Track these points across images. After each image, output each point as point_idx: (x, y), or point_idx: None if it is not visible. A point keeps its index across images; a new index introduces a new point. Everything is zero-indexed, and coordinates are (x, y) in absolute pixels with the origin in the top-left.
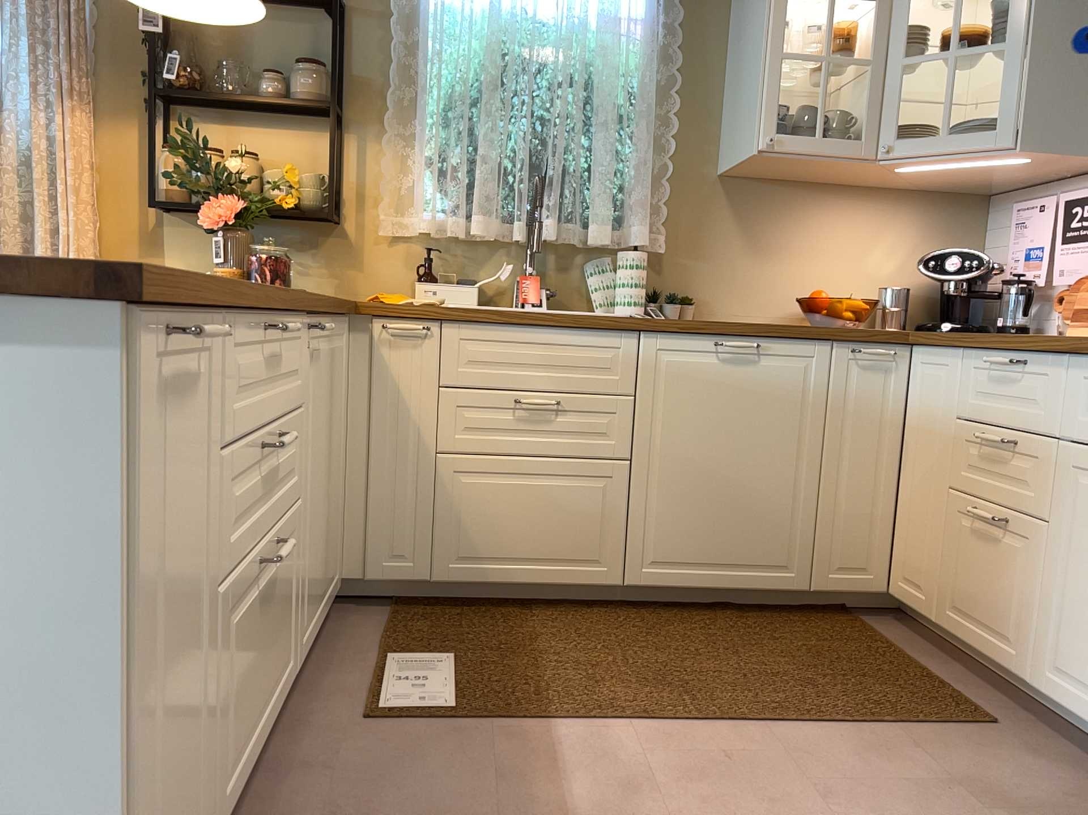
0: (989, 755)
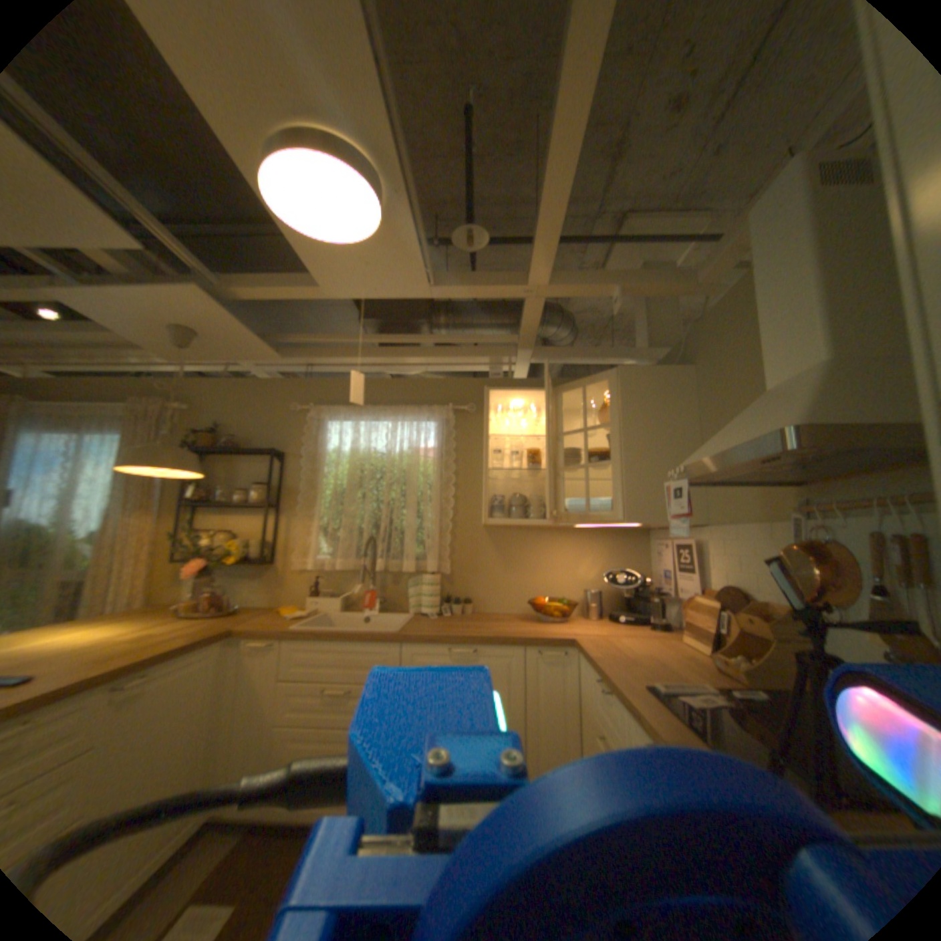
0: None
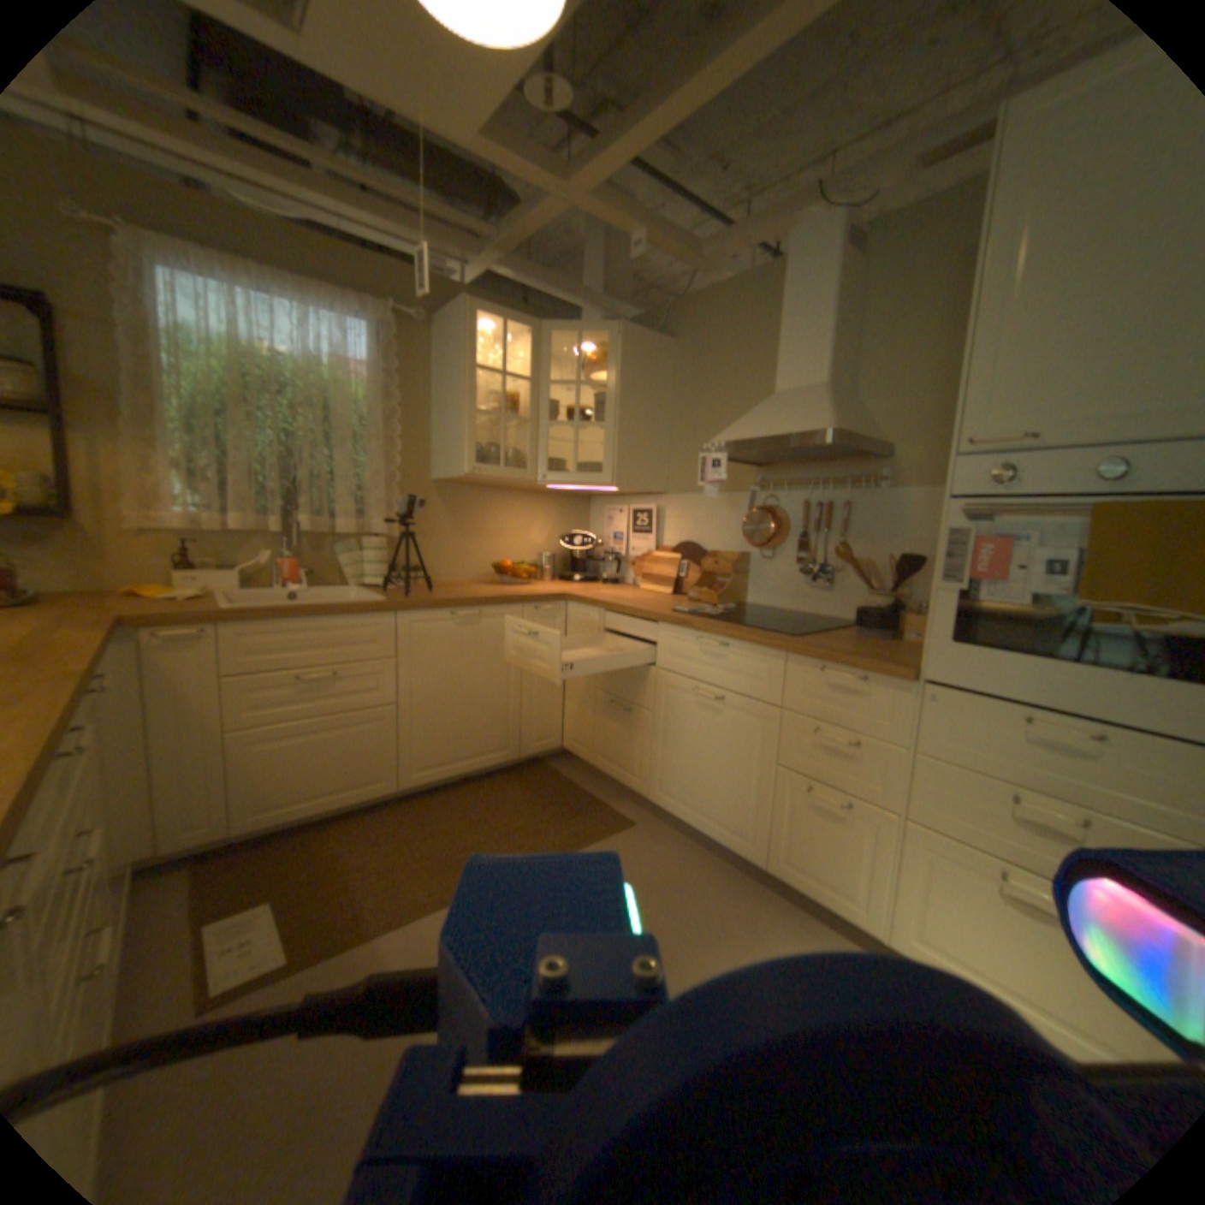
0: (634, 848)
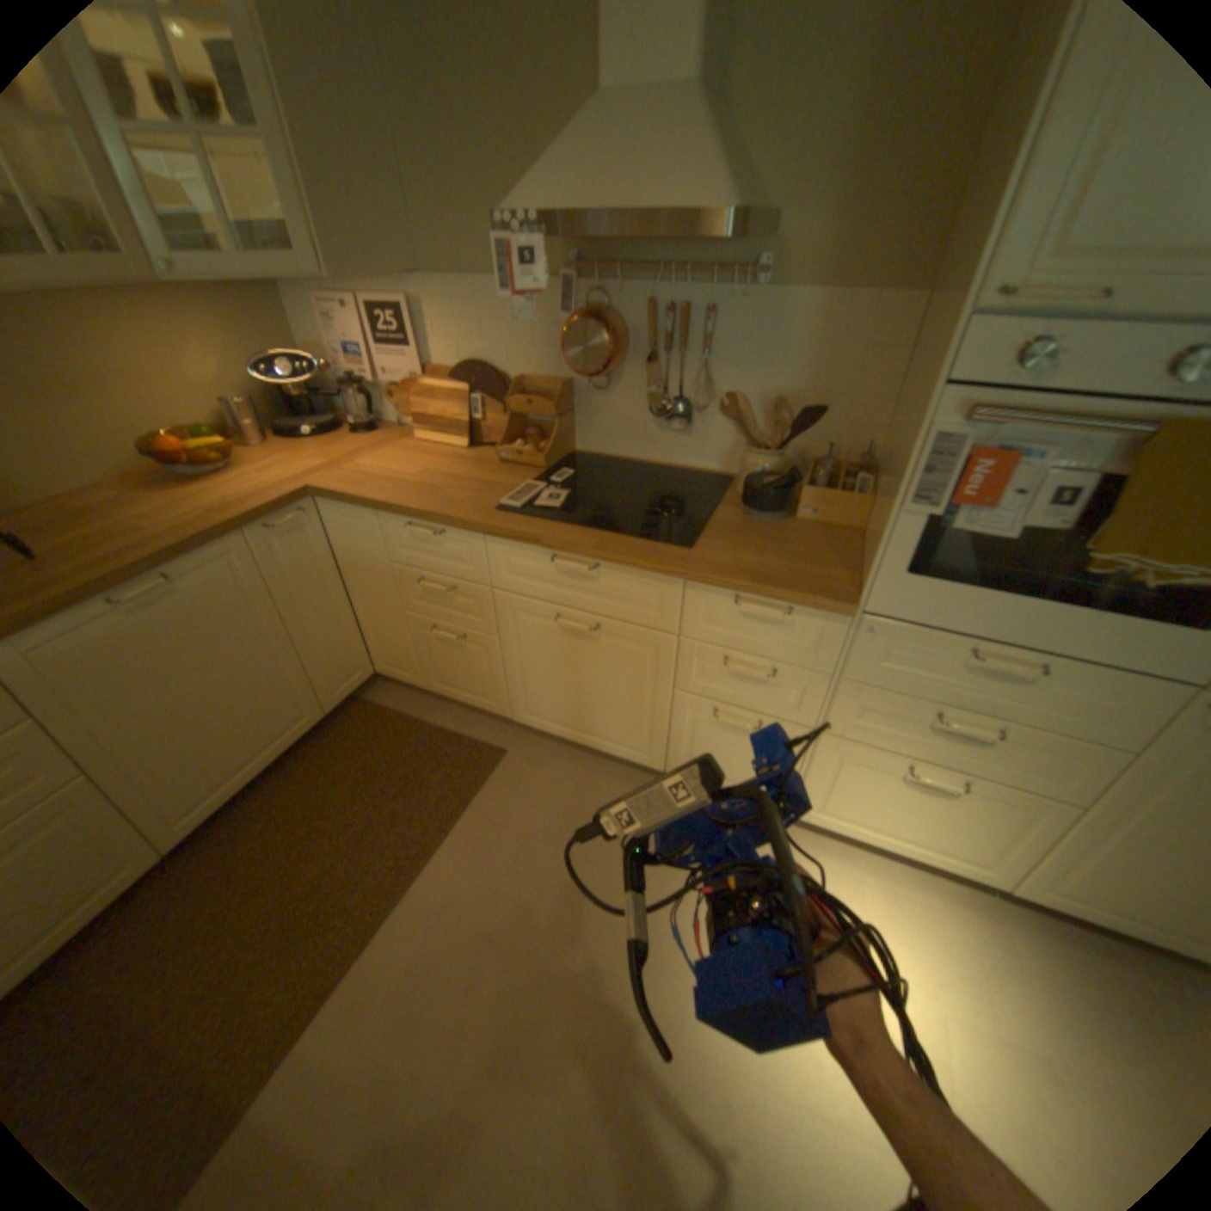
0: (519, 786)
